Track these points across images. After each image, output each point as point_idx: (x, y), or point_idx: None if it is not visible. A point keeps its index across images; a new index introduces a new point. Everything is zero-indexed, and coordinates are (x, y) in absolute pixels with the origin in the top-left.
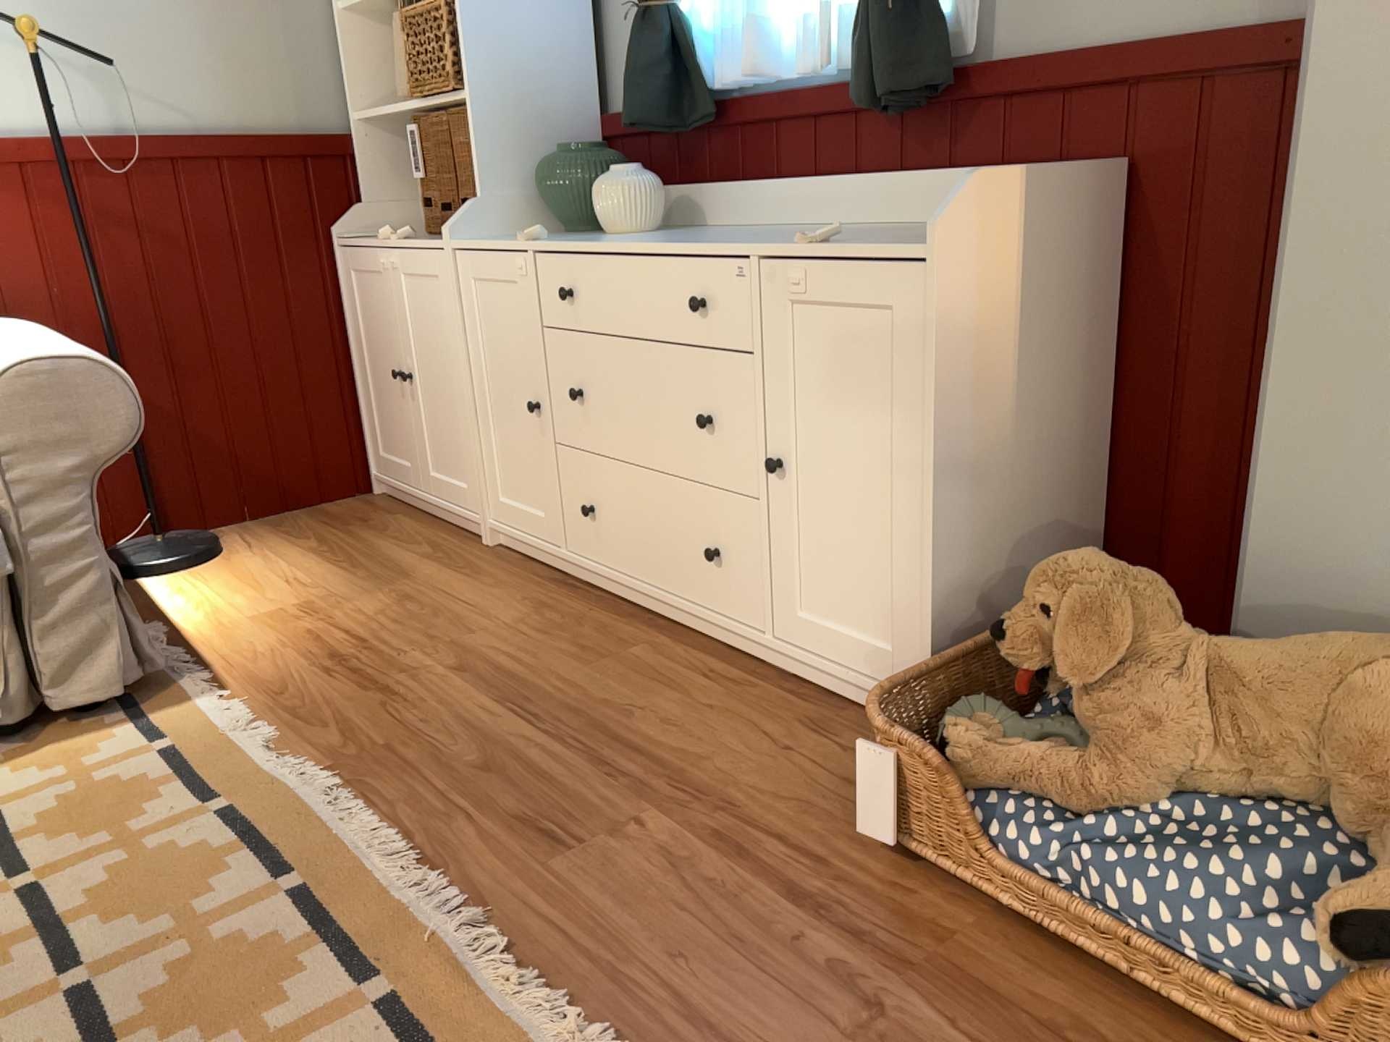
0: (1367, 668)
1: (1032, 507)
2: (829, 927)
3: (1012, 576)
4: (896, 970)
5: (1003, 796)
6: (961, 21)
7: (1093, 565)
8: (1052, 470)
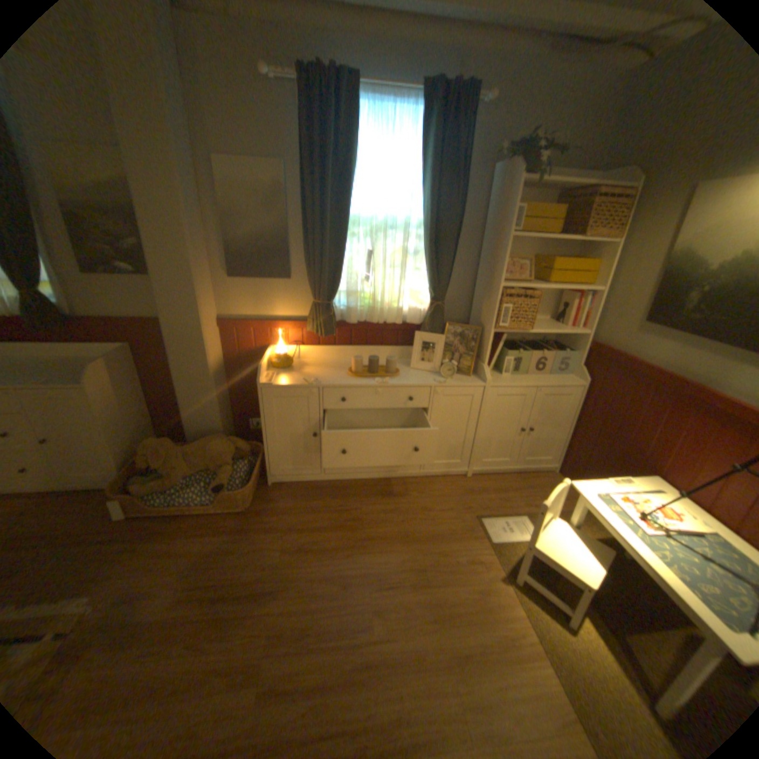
0: (208, 446)
1: (131, 427)
2: (114, 545)
3: (131, 444)
4: (135, 543)
5: (147, 497)
6: (63, 306)
7: (152, 443)
8: (134, 417)
